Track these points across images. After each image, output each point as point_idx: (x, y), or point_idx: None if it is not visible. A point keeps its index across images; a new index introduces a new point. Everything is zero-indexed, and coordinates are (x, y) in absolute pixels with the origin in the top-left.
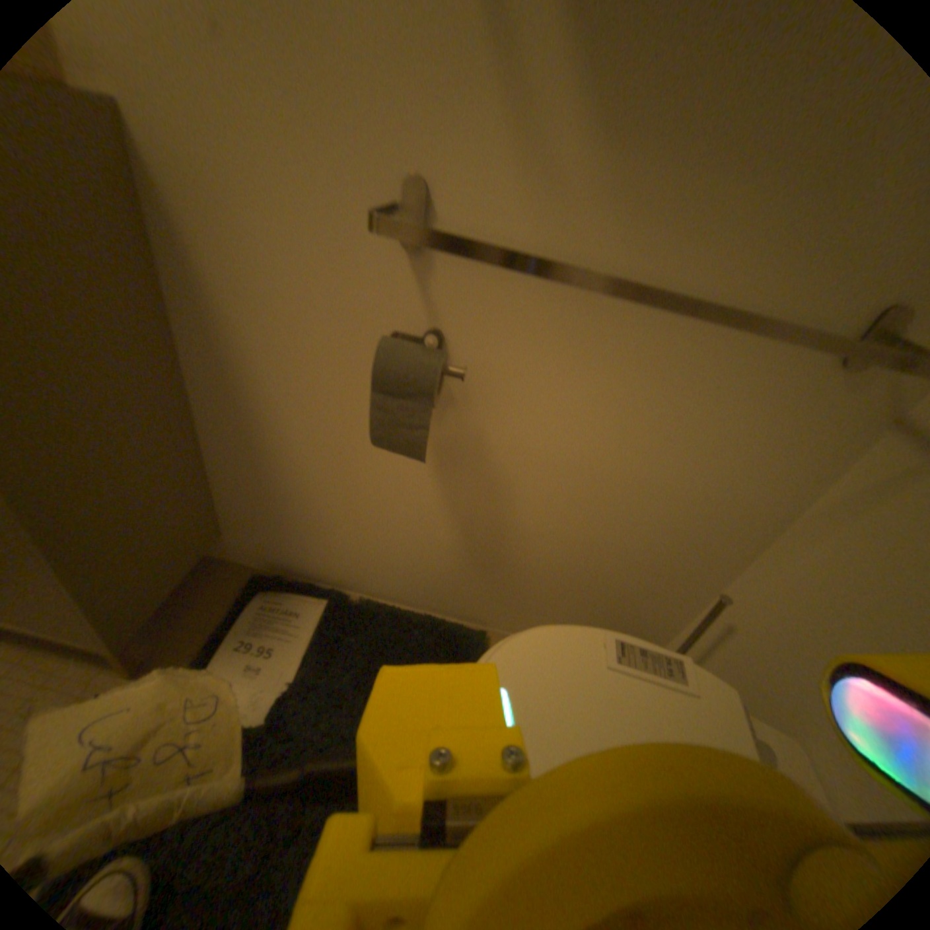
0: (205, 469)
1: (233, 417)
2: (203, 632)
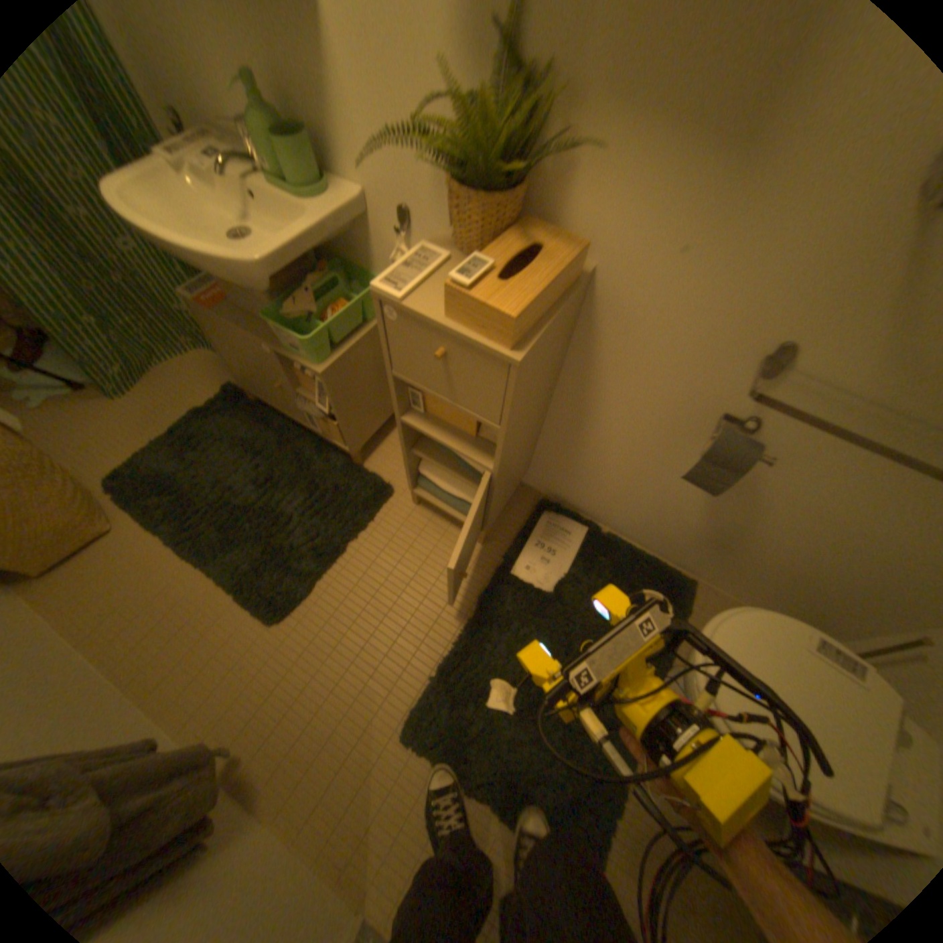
0: (538, 437)
1: (573, 417)
2: (512, 526)
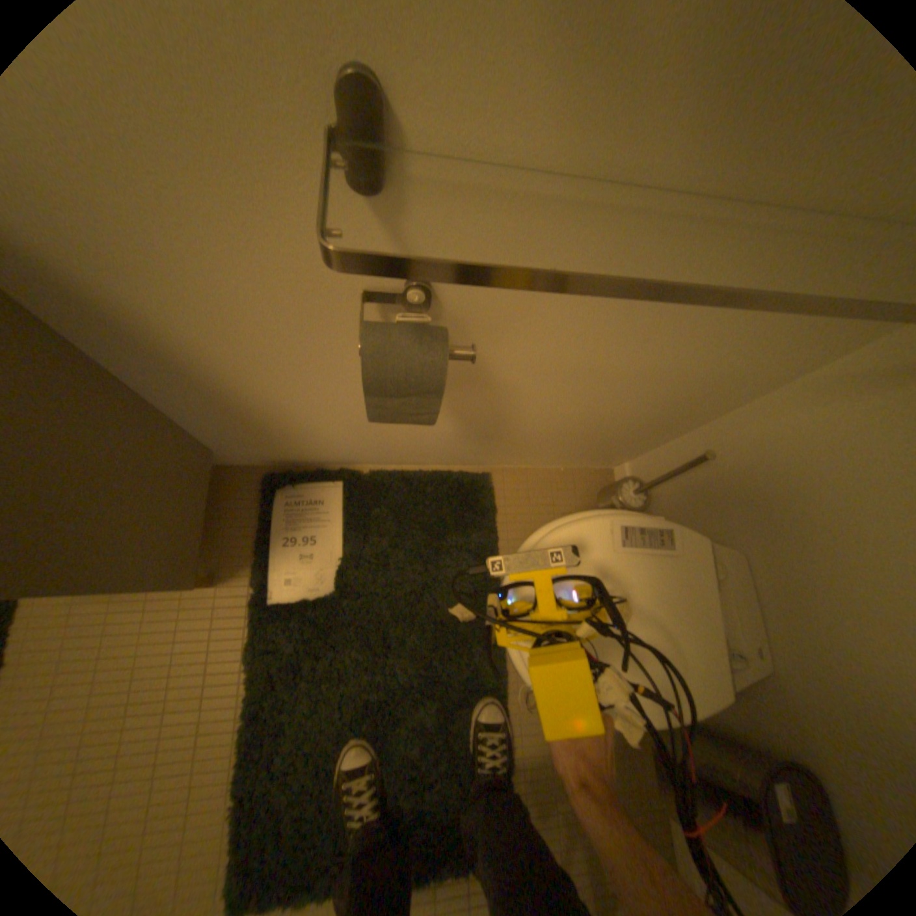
0: (161, 419)
1: (168, 377)
2: (240, 534)
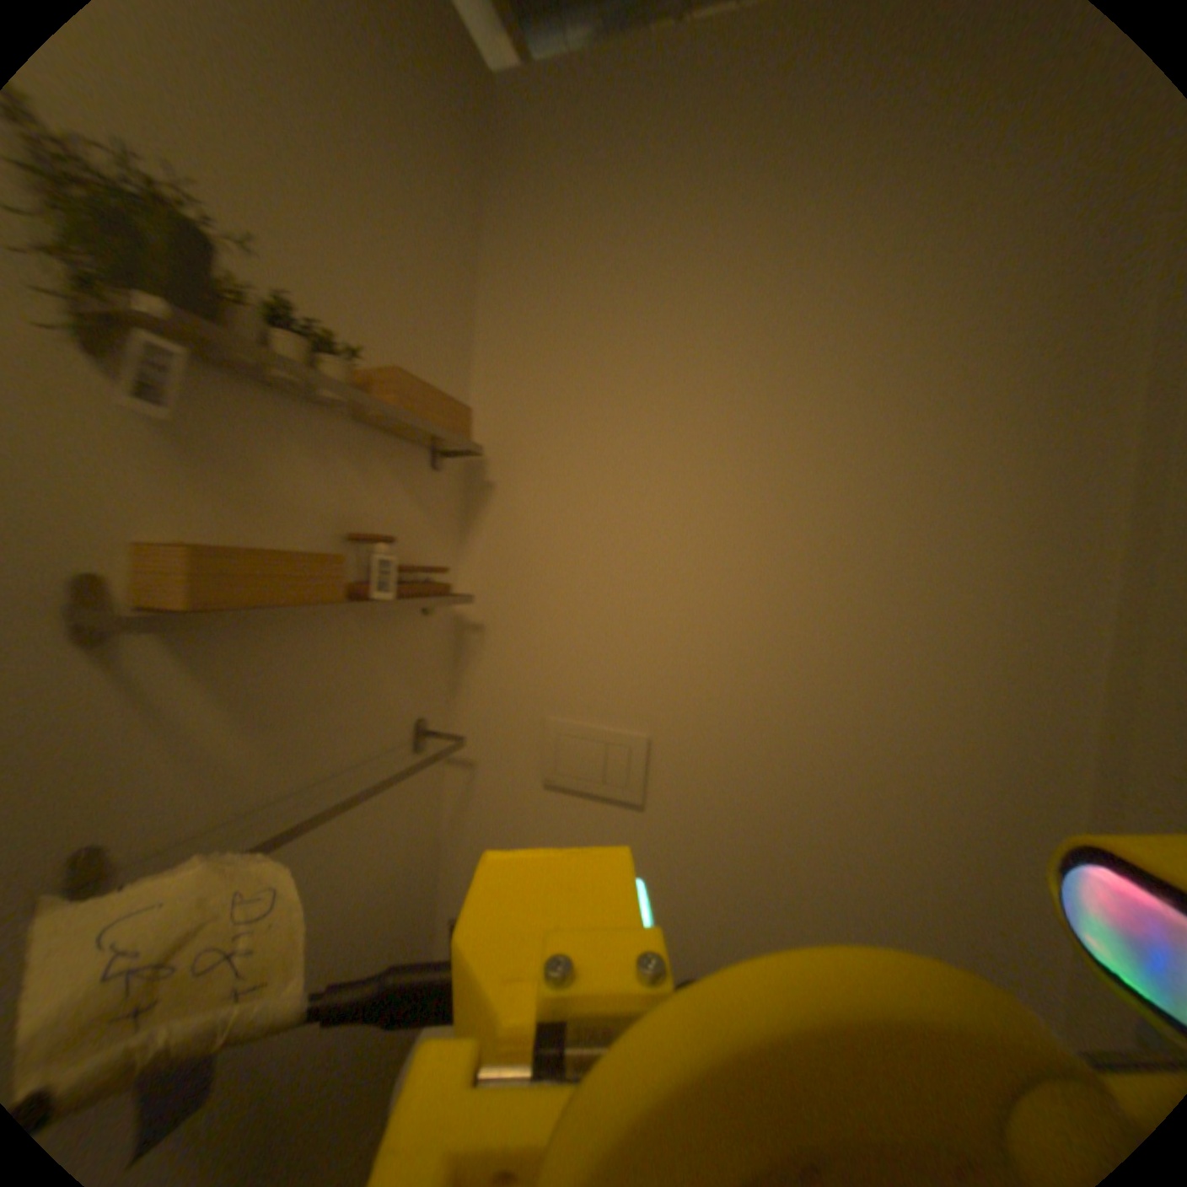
0: None
1: None
2: None
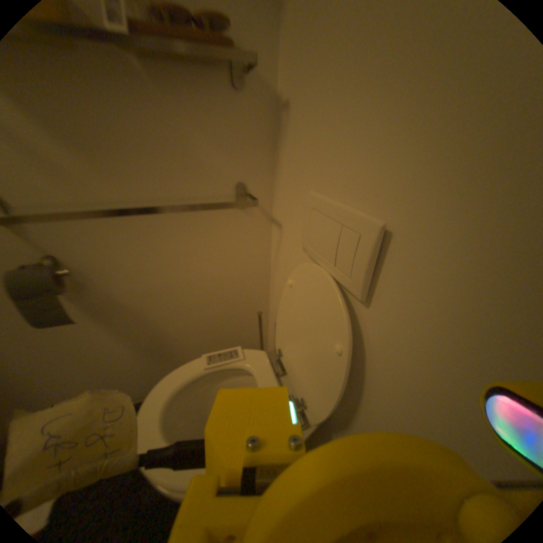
0: None
1: None
2: None
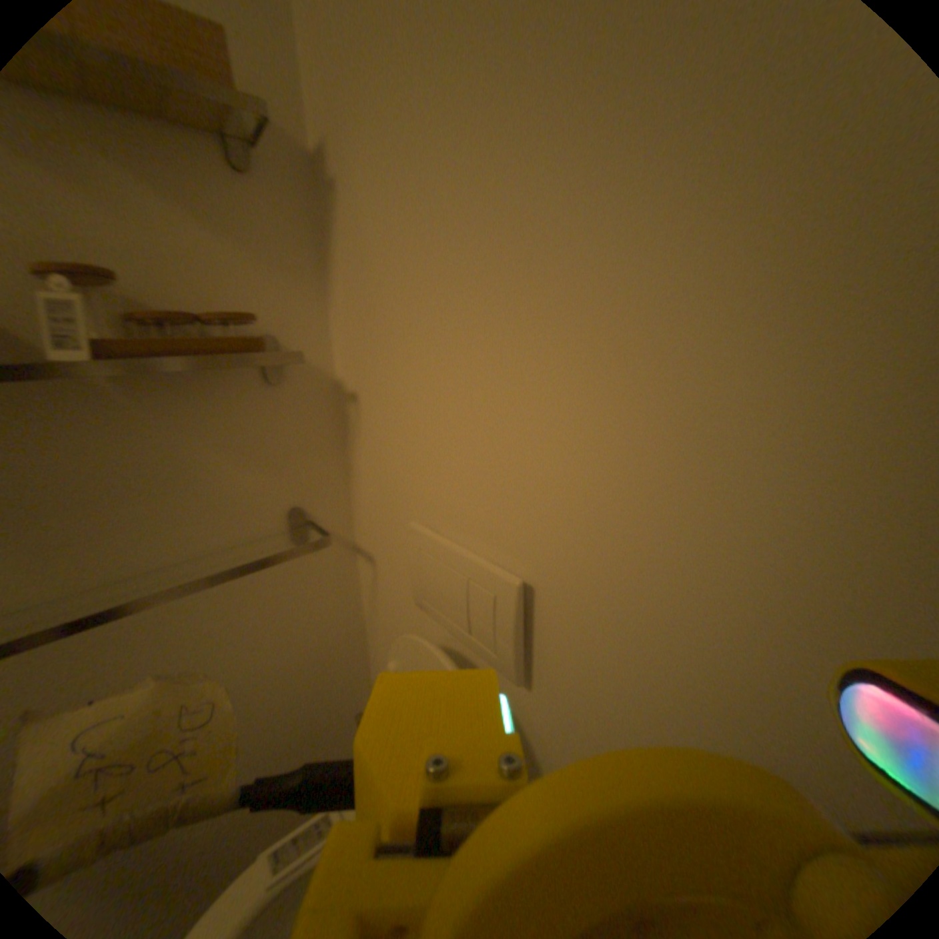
0: None
1: None
2: None
